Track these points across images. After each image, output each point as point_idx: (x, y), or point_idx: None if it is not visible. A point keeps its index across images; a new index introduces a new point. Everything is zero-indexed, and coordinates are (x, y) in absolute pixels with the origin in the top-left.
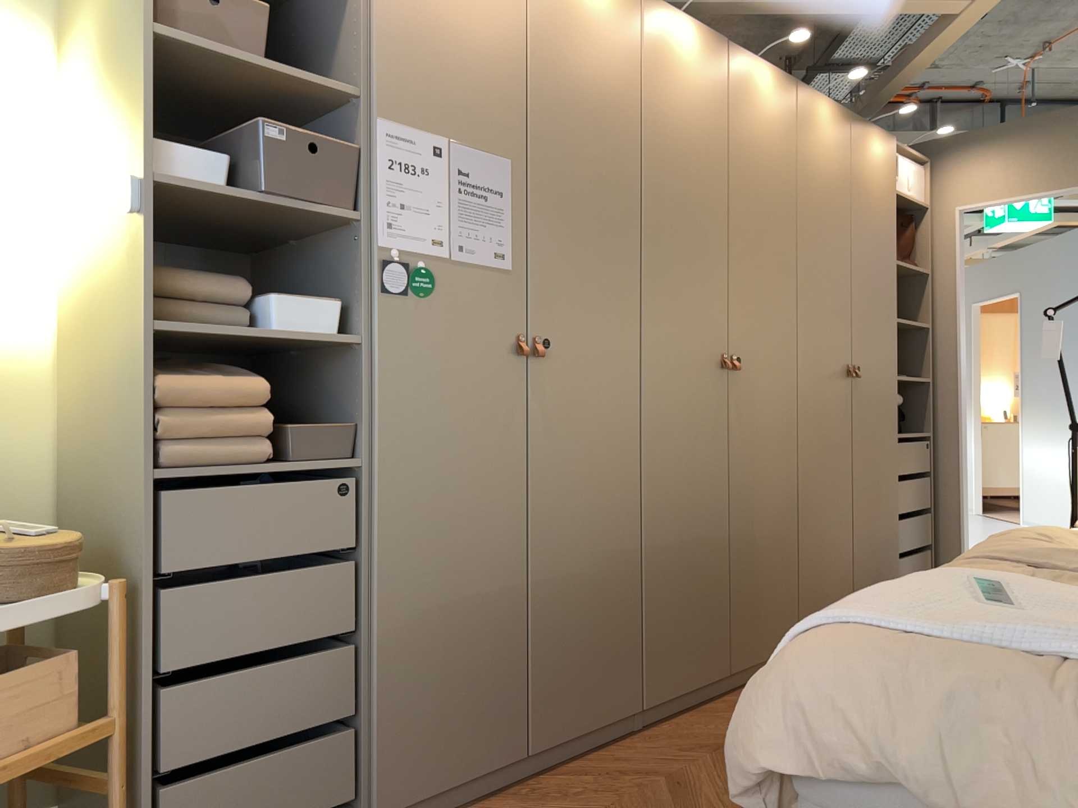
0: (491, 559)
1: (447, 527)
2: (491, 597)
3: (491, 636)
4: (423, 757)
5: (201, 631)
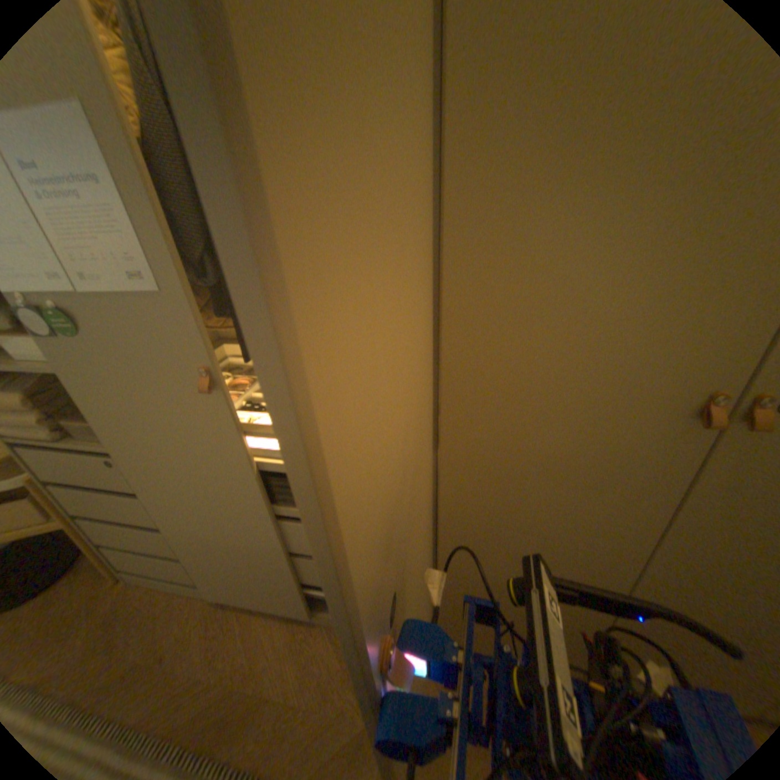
0: (243, 531)
1: (193, 504)
2: (252, 549)
3: (260, 566)
4: (228, 594)
5: (79, 507)
